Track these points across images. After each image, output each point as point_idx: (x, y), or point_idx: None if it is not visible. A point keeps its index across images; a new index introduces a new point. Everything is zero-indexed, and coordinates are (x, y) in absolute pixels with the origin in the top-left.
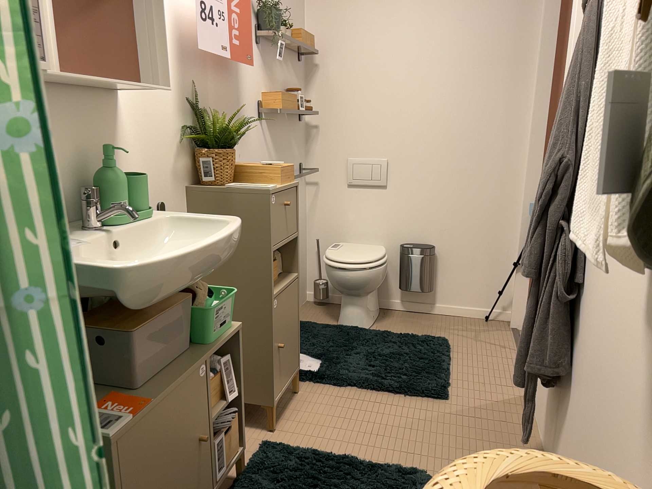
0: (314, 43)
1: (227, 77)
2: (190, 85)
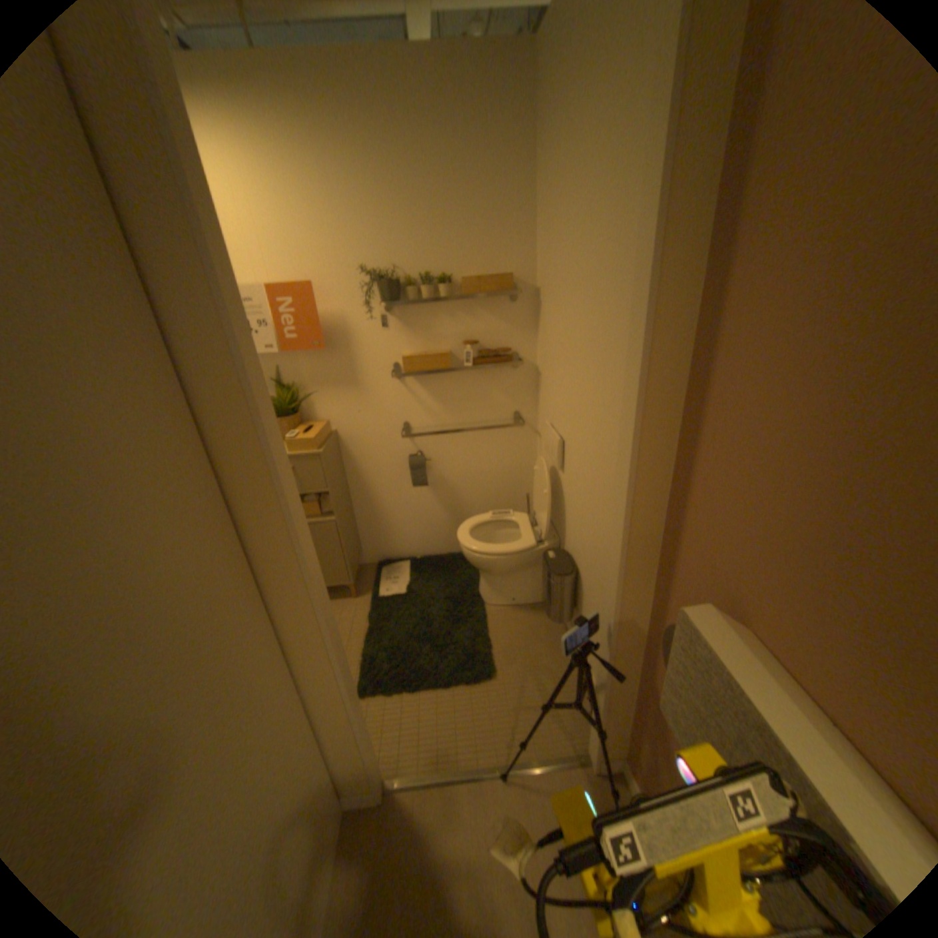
0: (512, 280)
1: (328, 353)
2: (272, 369)
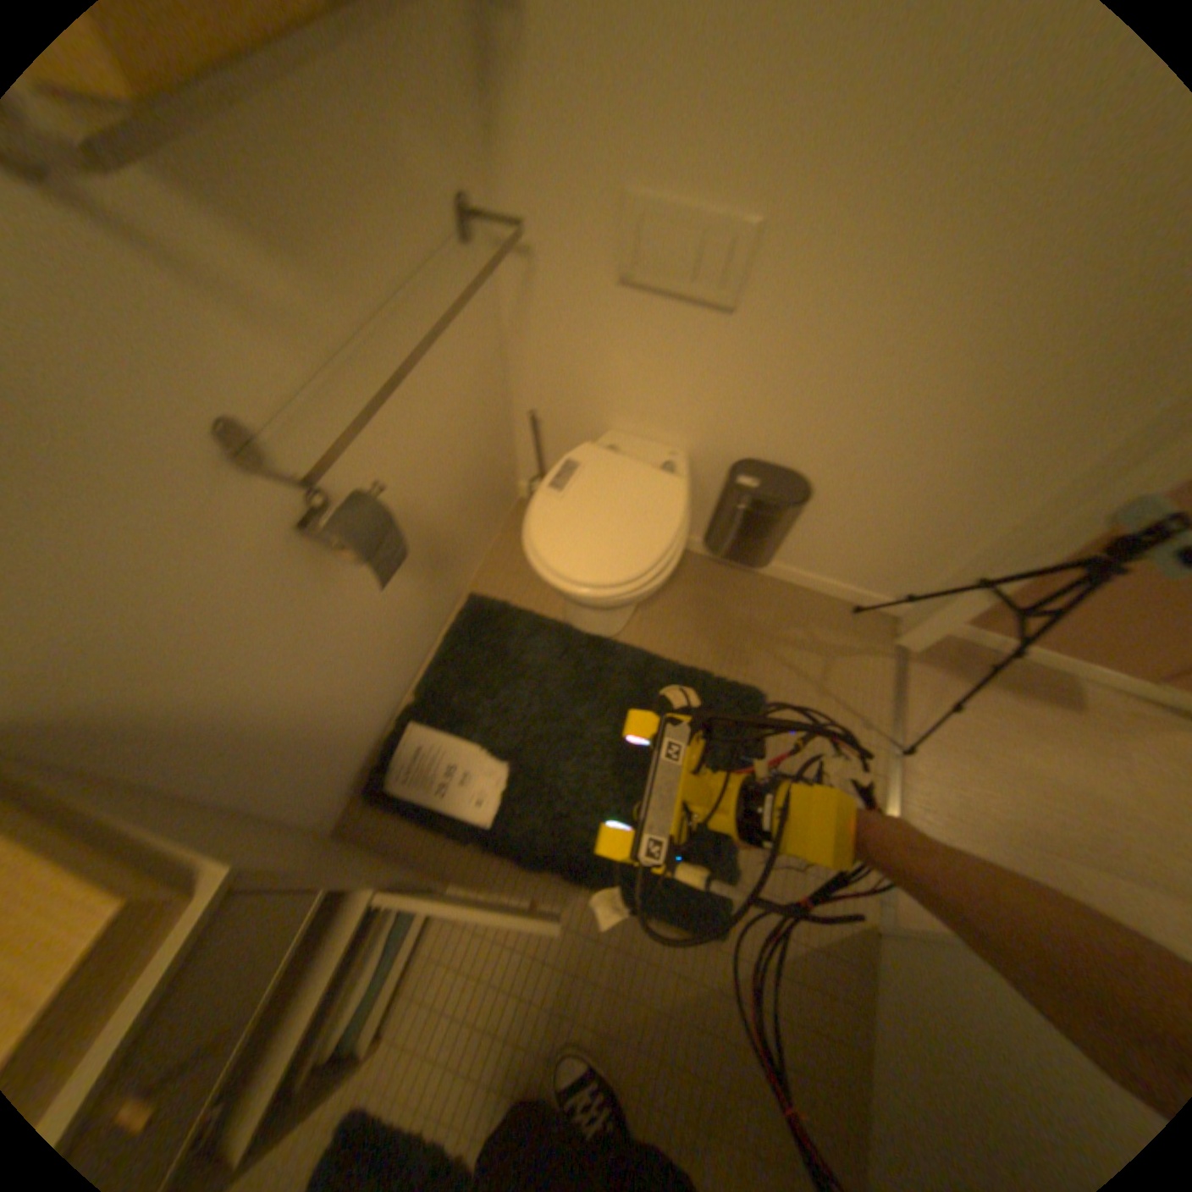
0: None
1: None
2: None
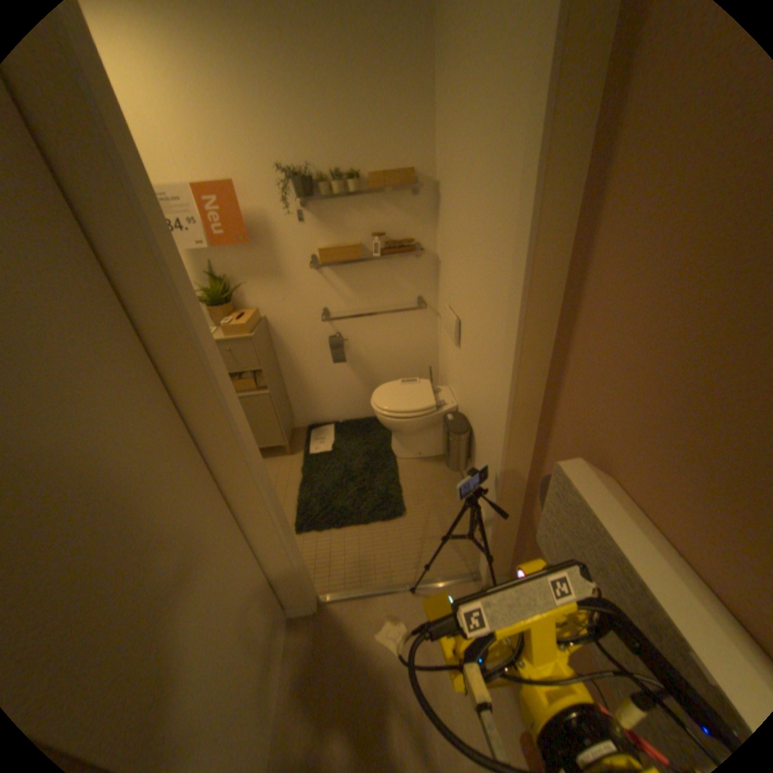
0: (414, 174)
1: (253, 248)
2: (204, 263)
